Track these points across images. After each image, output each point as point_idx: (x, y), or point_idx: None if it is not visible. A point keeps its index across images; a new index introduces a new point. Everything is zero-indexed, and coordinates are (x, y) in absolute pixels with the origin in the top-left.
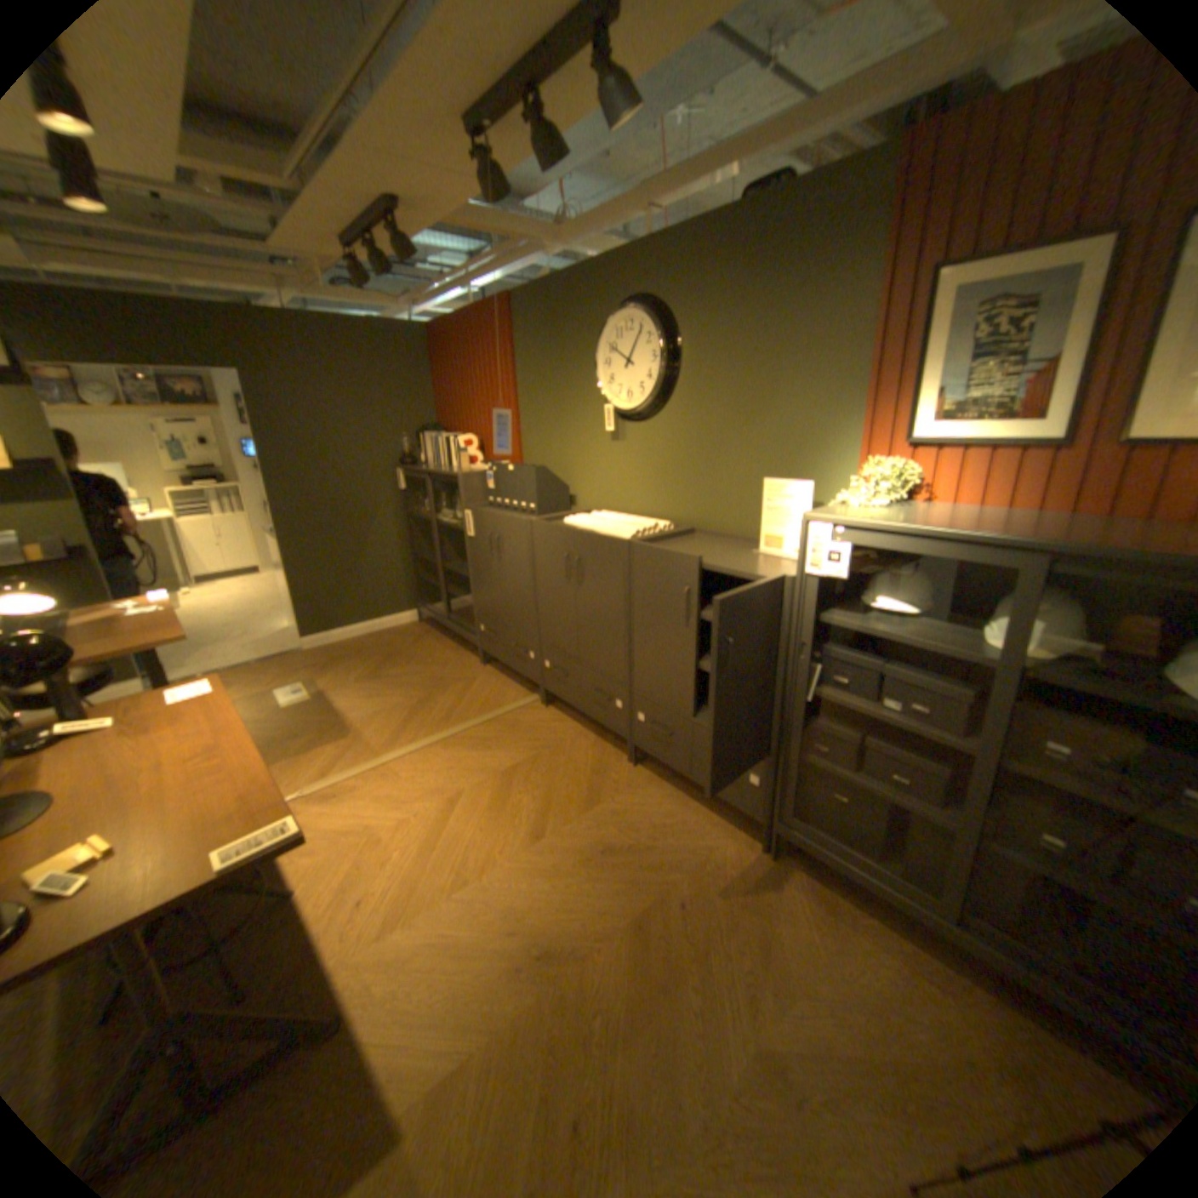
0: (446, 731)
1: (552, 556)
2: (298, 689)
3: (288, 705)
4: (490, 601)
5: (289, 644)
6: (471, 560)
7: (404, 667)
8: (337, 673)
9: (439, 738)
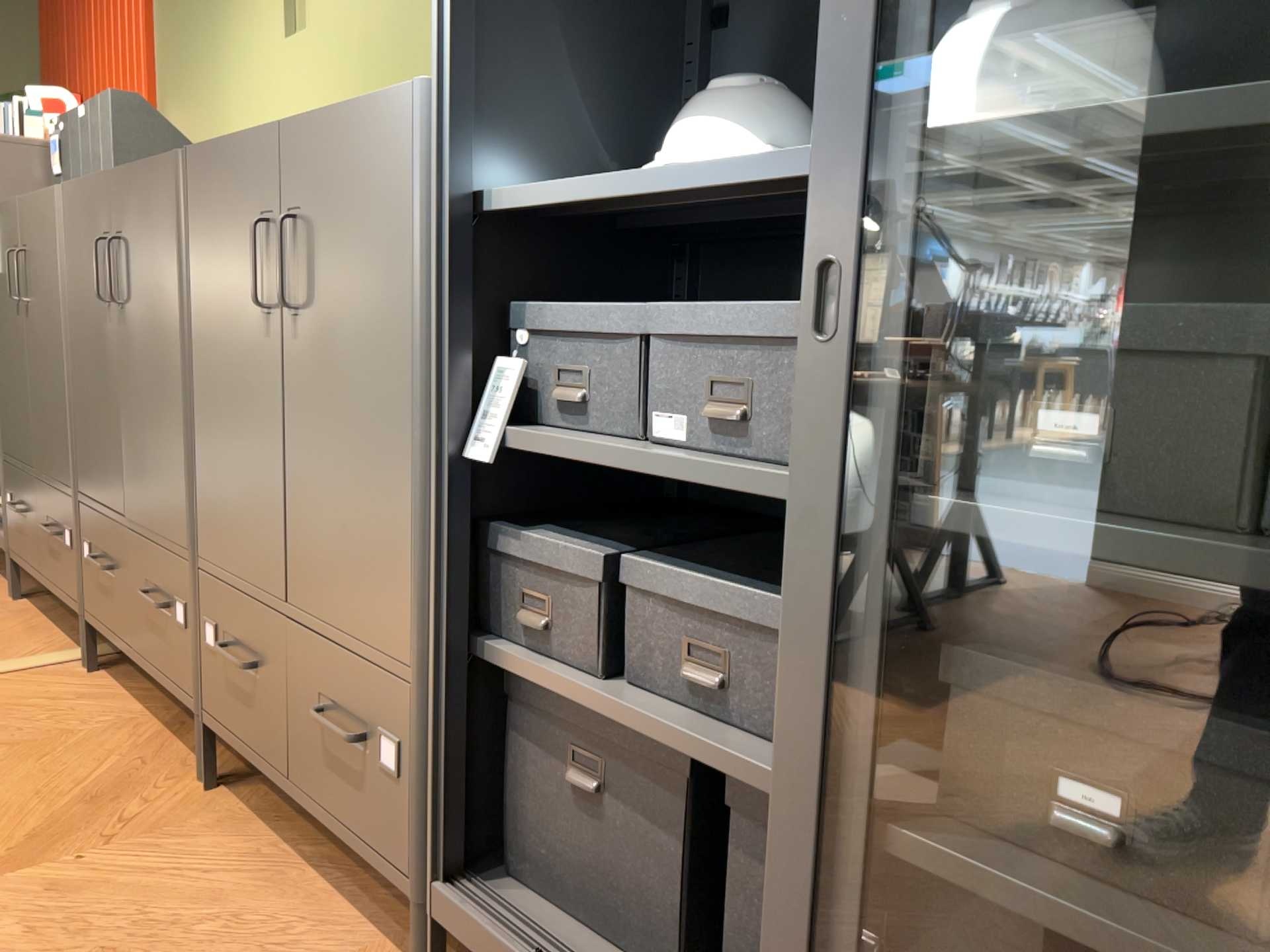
0: None
1: (87, 257)
2: None
3: None
4: (17, 425)
5: None
6: None
7: None
8: None
9: None
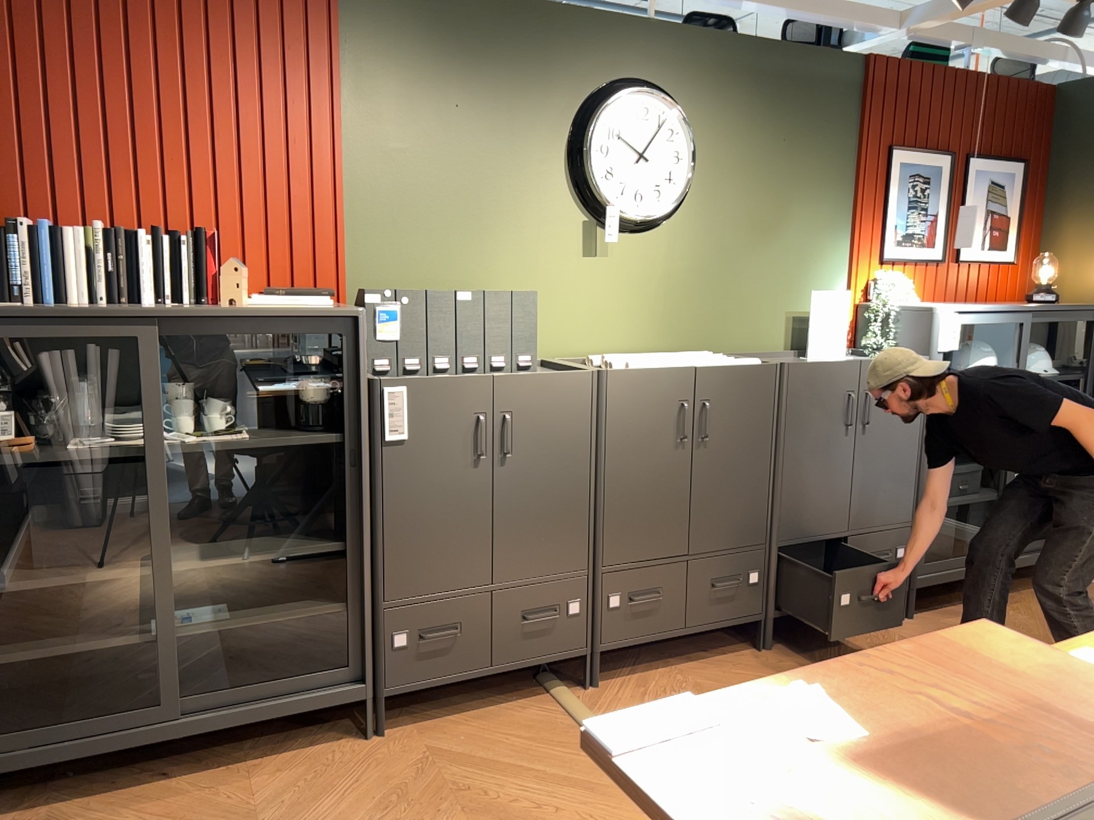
0: None
1: (650, 414)
2: None
3: None
4: (444, 563)
5: None
6: (381, 495)
7: None
8: None
9: None
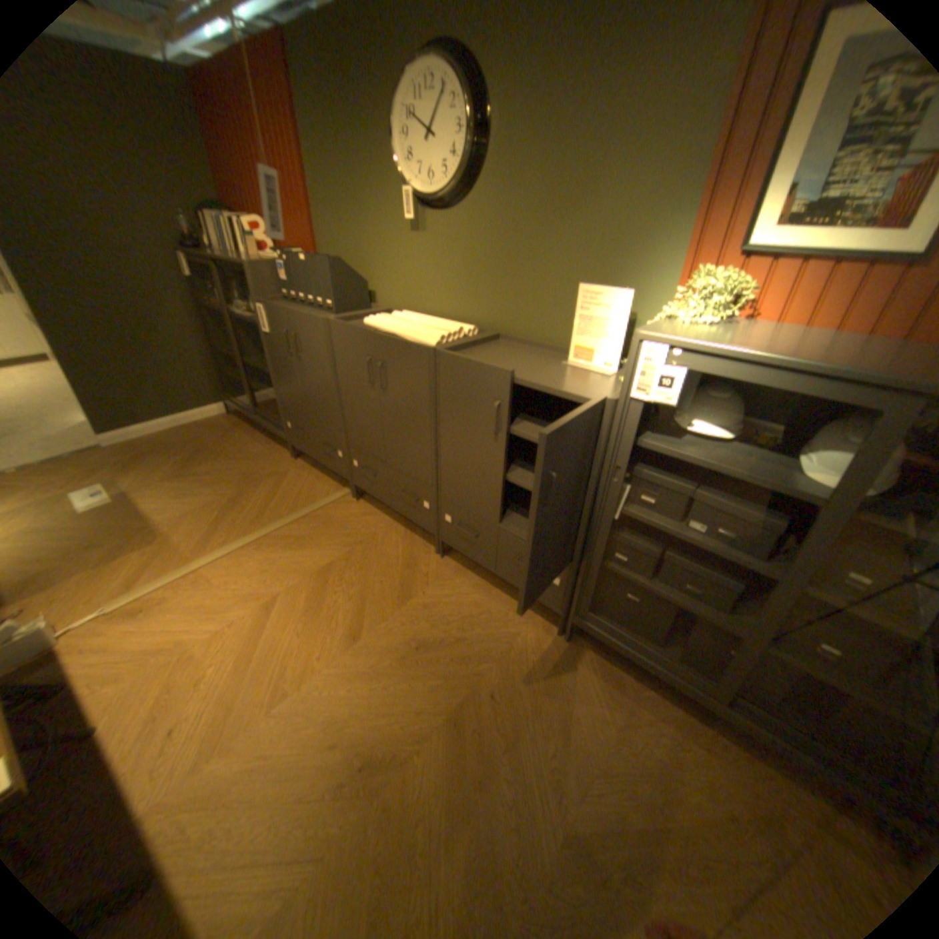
0: (259, 531)
1: (354, 359)
2: (99, 491)
3: (88, 509)
4: (294, 400)
5: (87, 440)
6: (271, 357)
7: (214, 463)
8: (143, 471)
9: (252, 539)
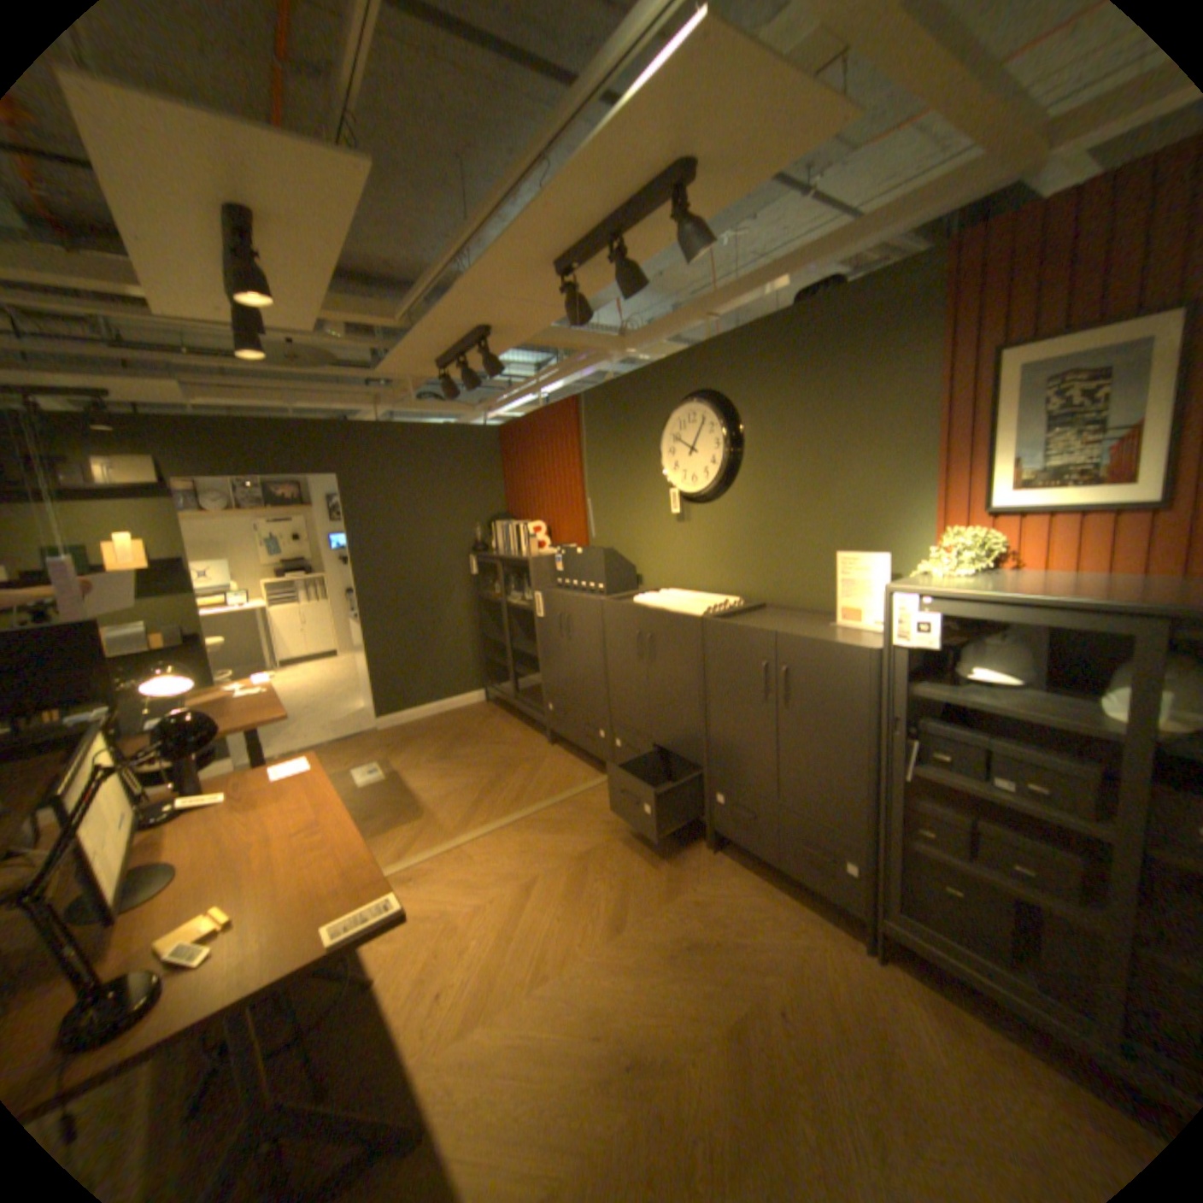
0: (518, 813)
1: (623, 633)
2: (374, 769)
3: (365, 784)
4: (559, 680)
5: (365, 724)
6: (541, 639)
7: (474, 747)
8: (411, 753)
9: (511, 820)
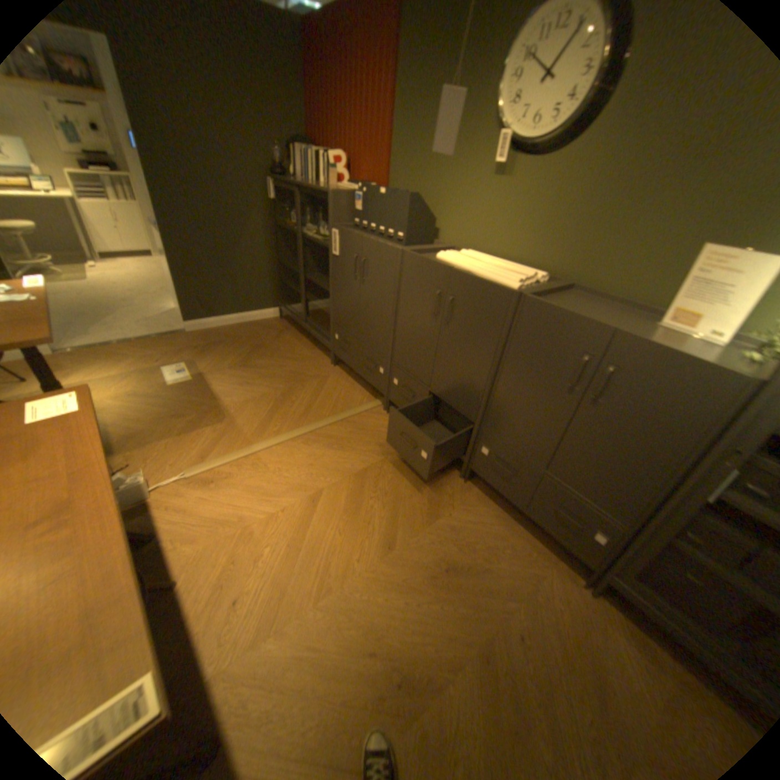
0: (306, 426)
1: (420, 289)
2: (182, 369)
3: (173, 383)
4: (346, 316)
5: (174, 324)
6: (333, 276)
7: (269, 359)
8: (214, 357)
9: (300, 432)
